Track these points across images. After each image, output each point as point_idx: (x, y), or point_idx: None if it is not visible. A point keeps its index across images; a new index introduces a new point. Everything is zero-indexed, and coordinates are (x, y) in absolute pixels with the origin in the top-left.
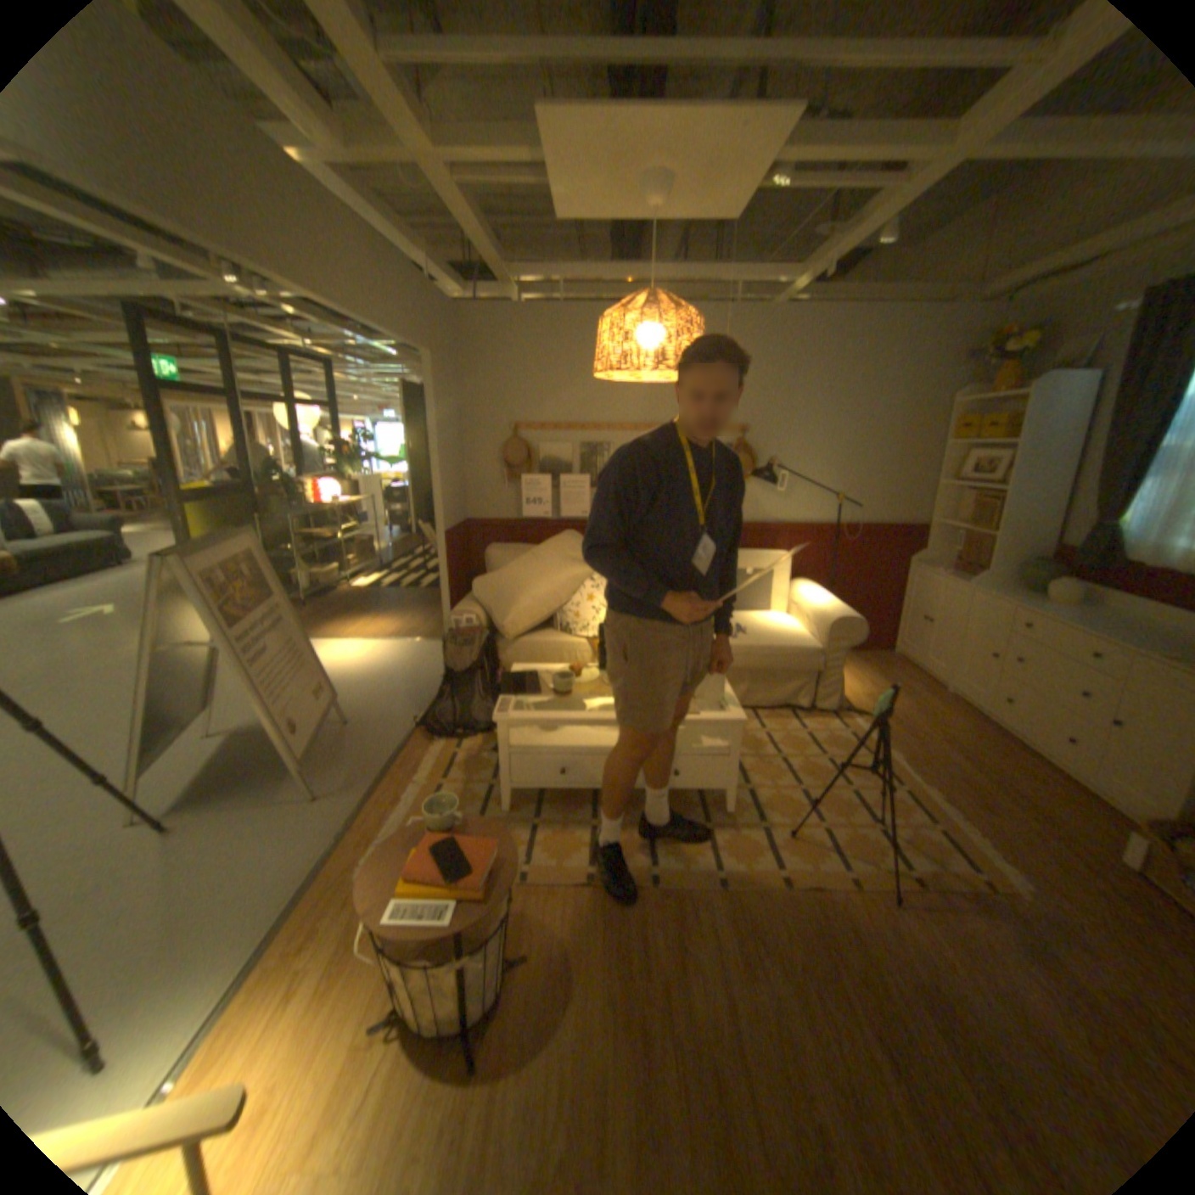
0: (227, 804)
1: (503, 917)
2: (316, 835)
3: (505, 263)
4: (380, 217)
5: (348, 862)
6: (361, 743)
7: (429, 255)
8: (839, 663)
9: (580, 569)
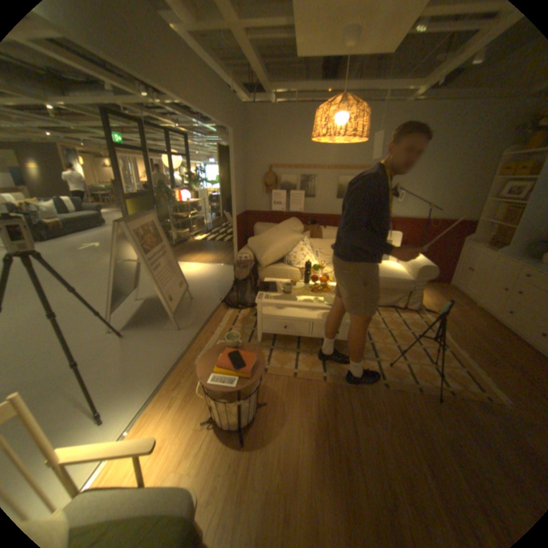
0: (145, 328)
1: (257, 386)
2: (180, 344)
3: (270, 82)
4: (211, 59)
5: (193, 356)
6: (198, 307)
7: (234, 79)
8: (421, 288)
9: (297, 236)
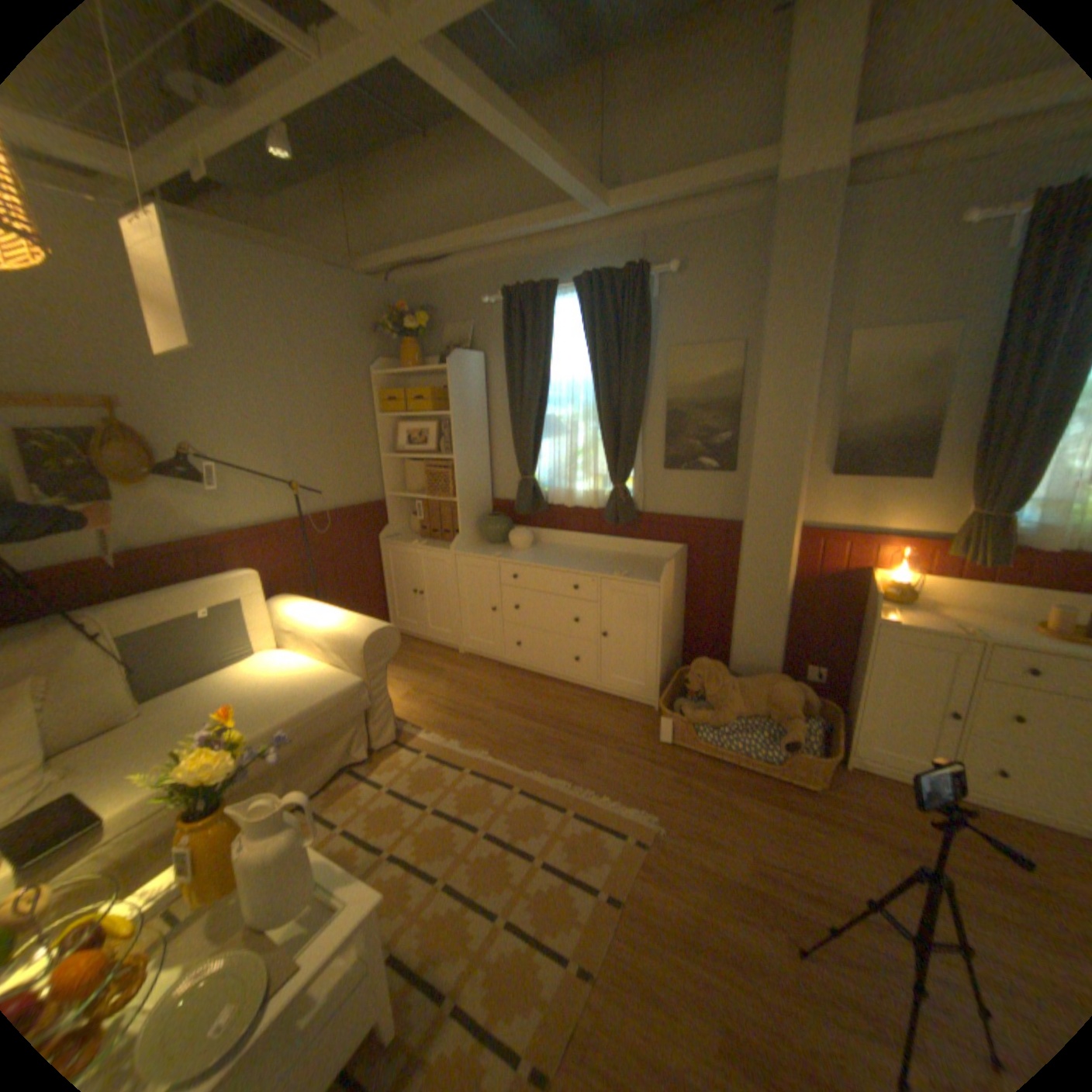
0: None
1: None
2: None
3: None
4: None
5: None
6: None
7: None
8: (383, 685)
9: None
